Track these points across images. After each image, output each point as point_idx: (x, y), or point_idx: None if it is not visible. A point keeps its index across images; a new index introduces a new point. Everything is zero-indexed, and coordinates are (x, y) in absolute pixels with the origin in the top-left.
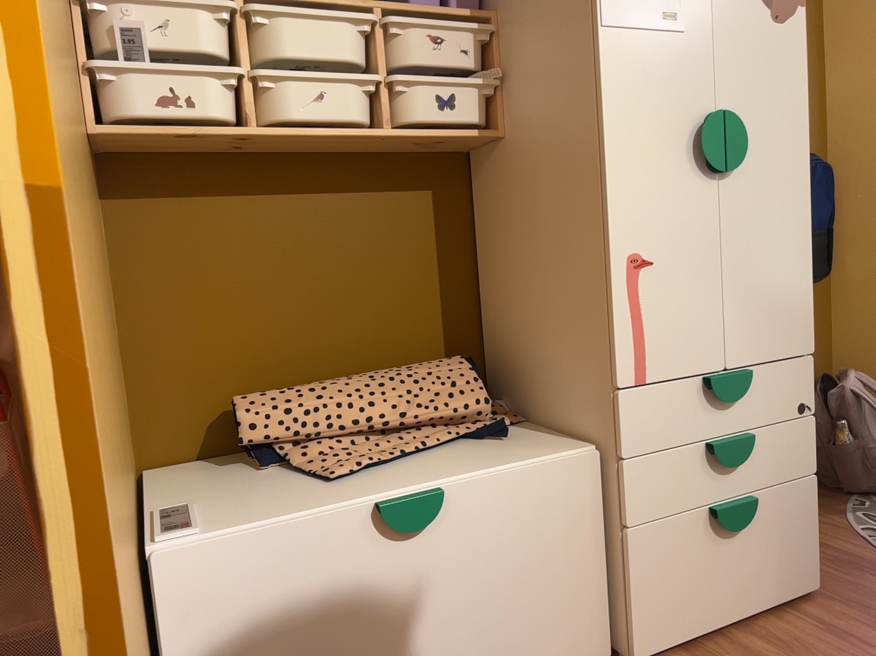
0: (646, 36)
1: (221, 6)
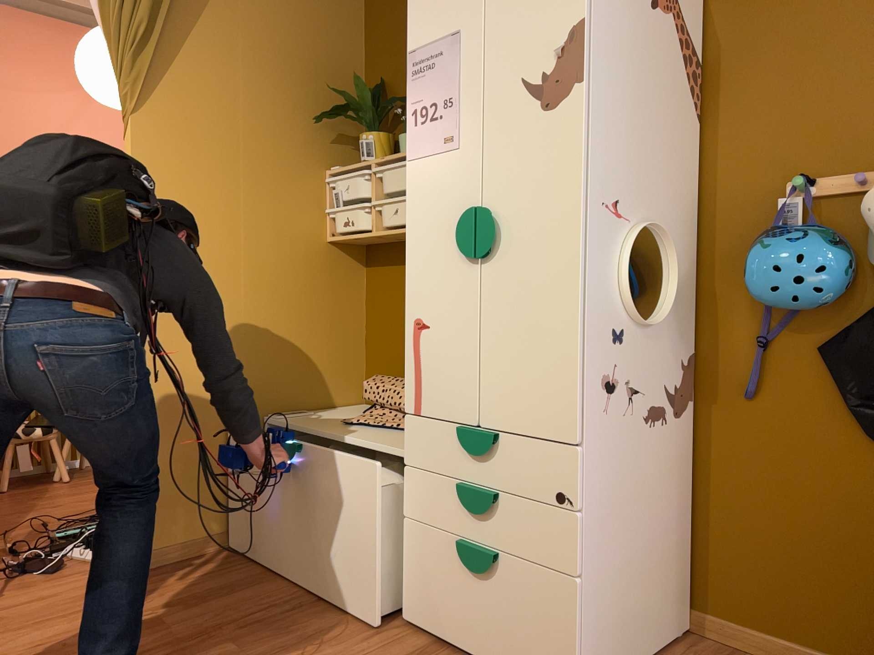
0: (432, 159)
1: (361, 172)
